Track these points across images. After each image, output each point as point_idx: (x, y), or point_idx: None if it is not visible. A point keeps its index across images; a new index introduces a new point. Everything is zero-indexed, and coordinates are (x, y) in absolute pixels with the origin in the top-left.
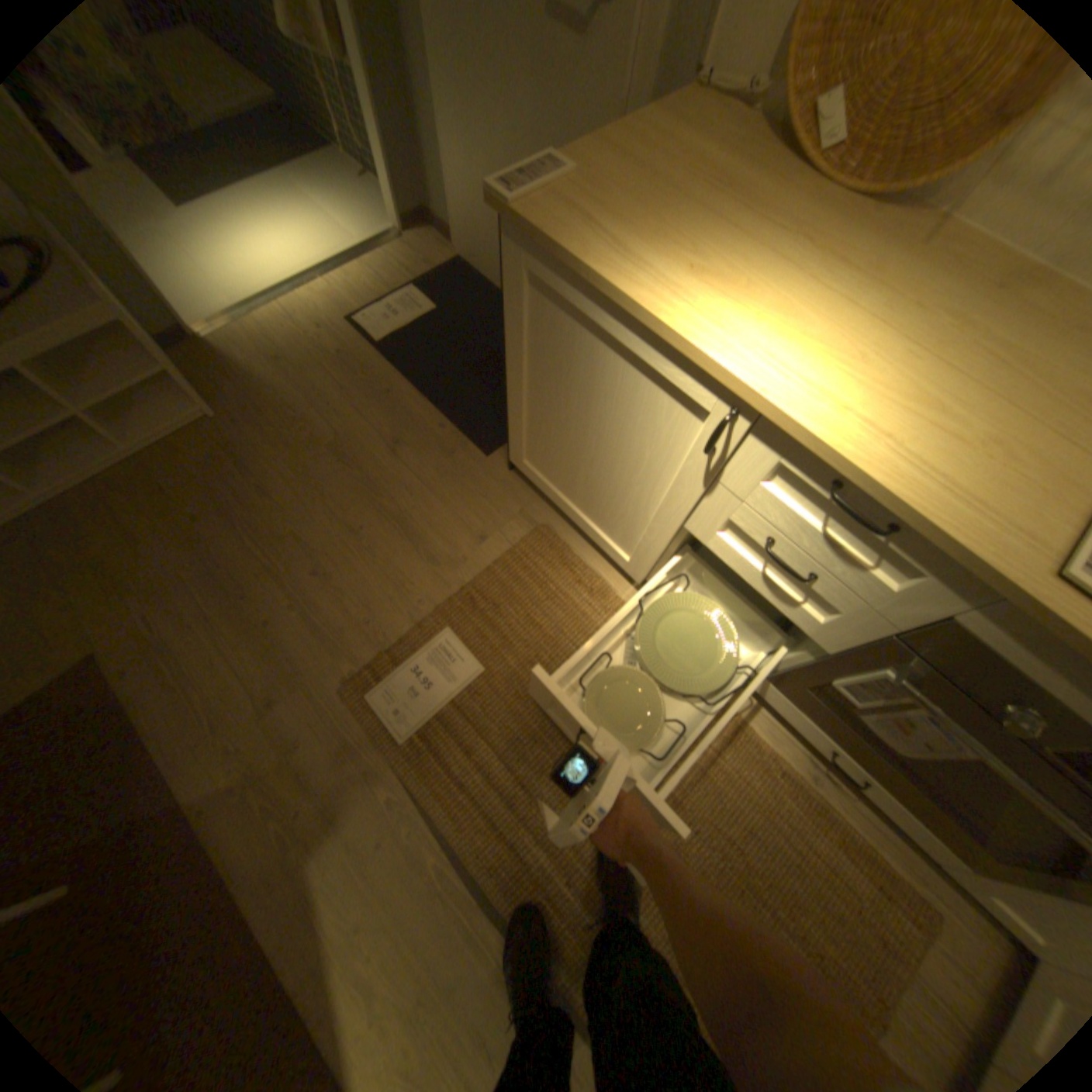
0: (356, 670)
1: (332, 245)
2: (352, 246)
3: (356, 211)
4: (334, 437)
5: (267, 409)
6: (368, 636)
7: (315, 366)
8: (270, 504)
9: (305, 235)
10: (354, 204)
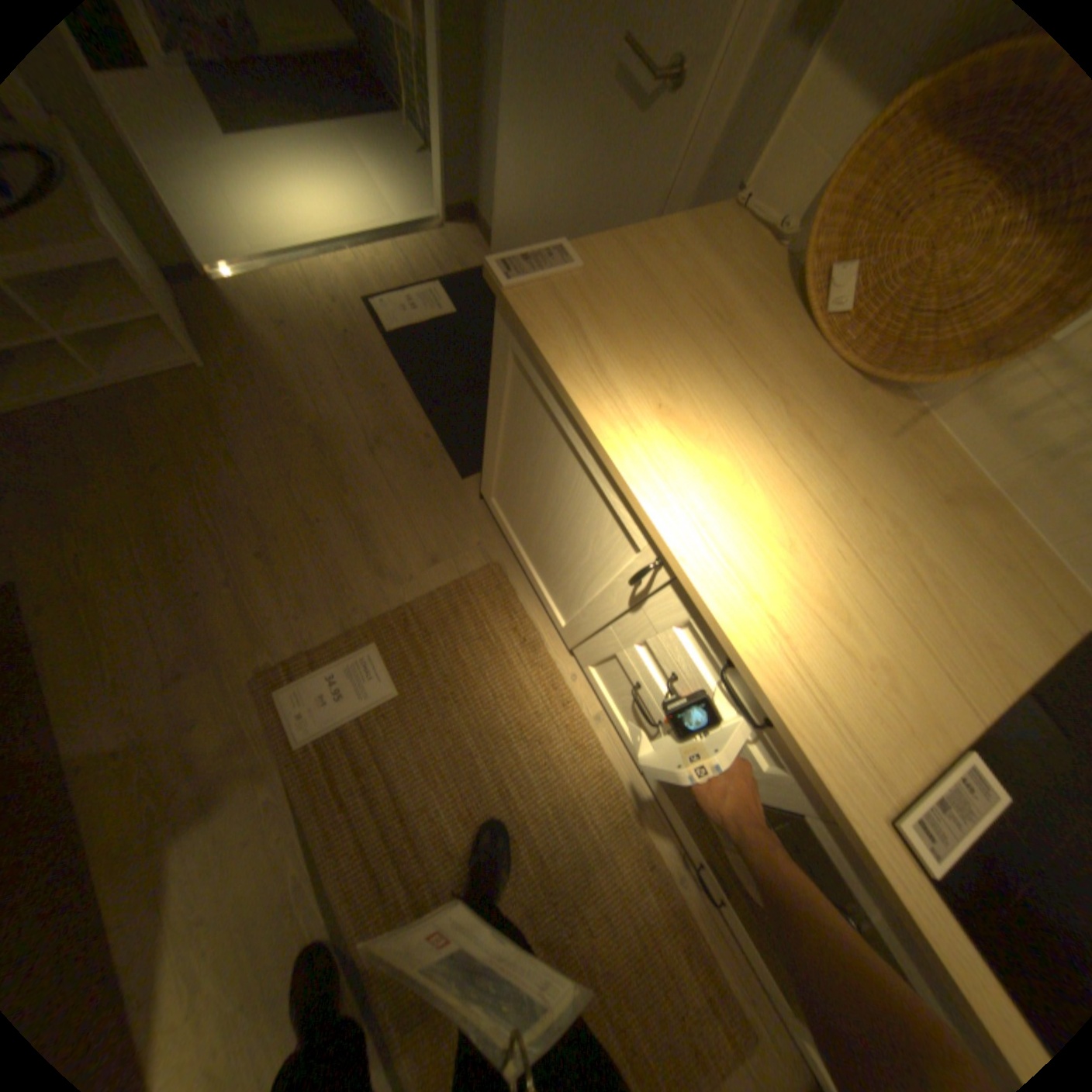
0: (271, 665)
1: (369, 220)
2: (389, 226)
3: (403, 191)
4: (315, 421)
5: (256, 375)
6: (292, 634)
7: (317, 342)
8: (232, 475)
9: (344, 202)
10: (403, 183)
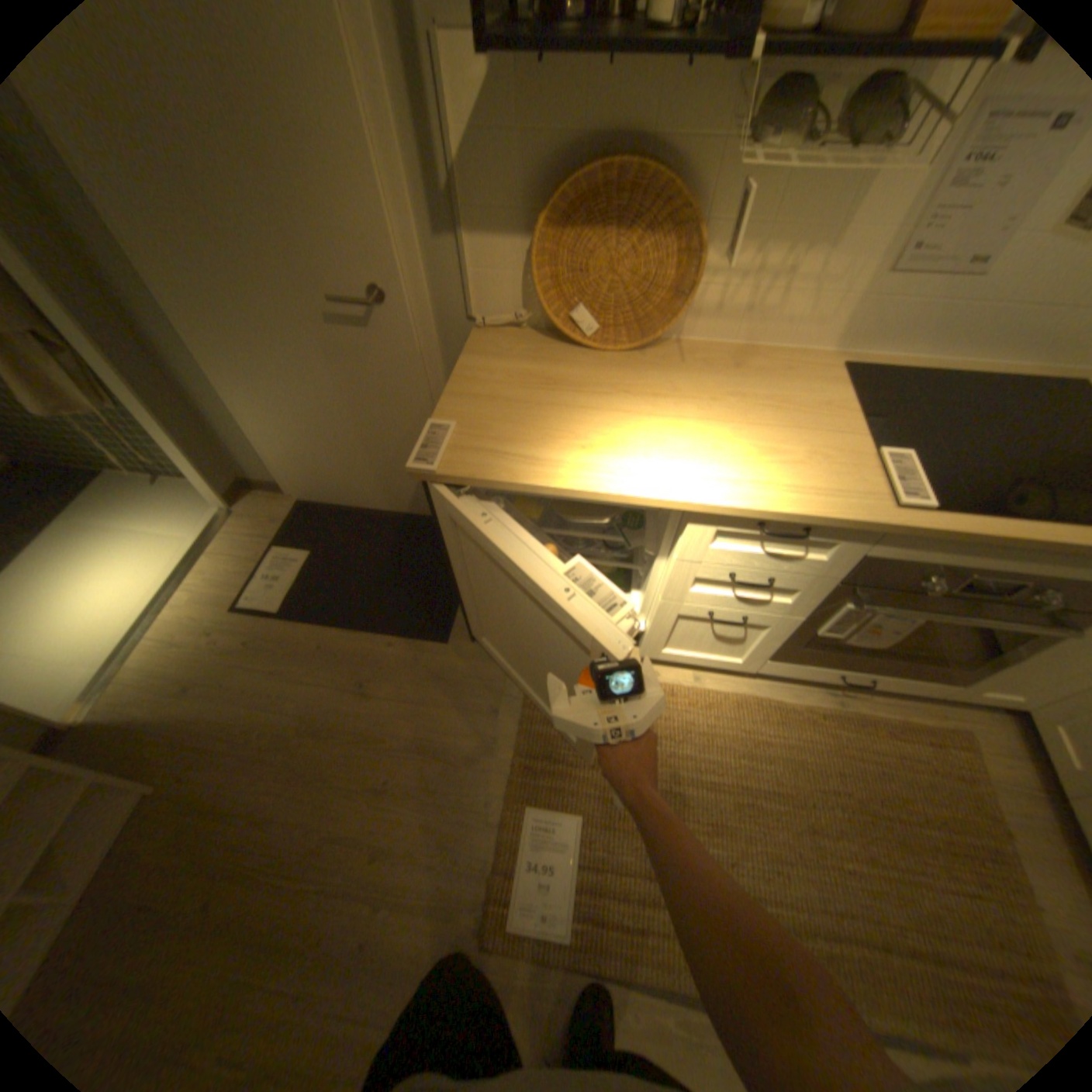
0: (477, 914)
1: (167, 556)
2: (188, 545)
3: (170, 514)
4: (296, 722)
5: (207, 743)
6: (465, 874)
7: (229, 671)
8: (278, 830)
9: (131, 563)
10: (163, 510)
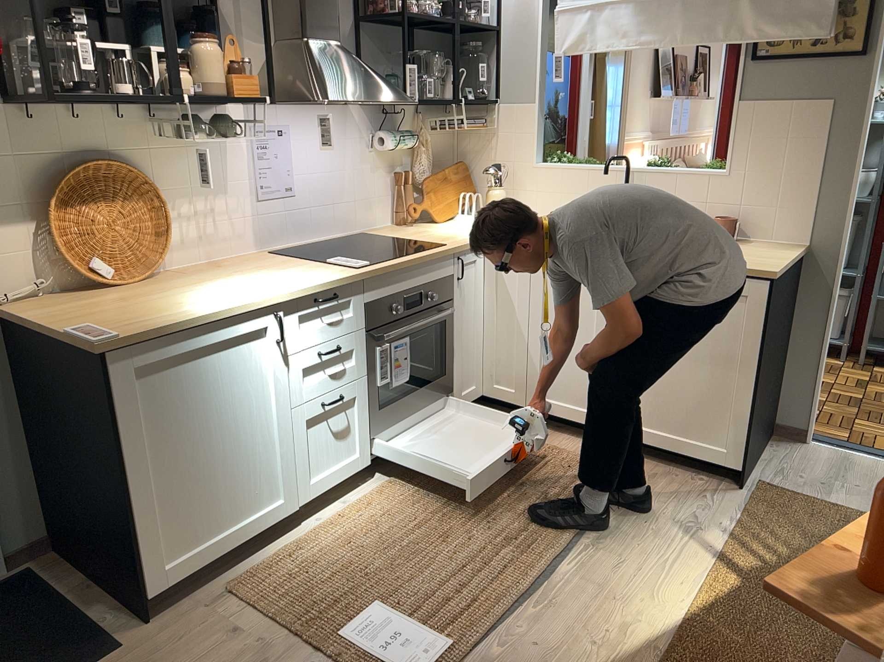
0: None
1: None
2: None
3: None
4: None
5: None
6: None
7: None
8: None
9: None
10: None
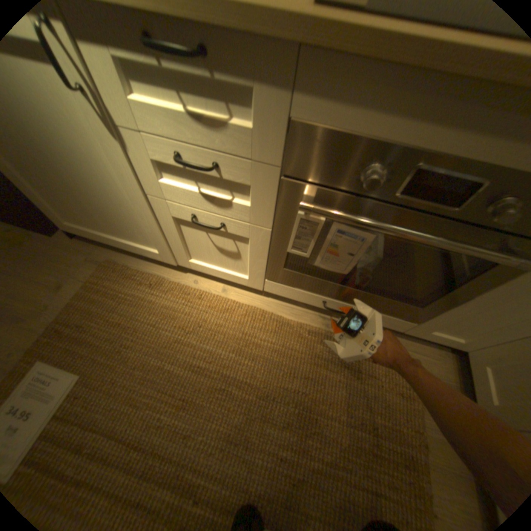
0: None
1: None
2: None
3: None
4: None
5: None
6: None
7: None
8: None
9: None
10: None
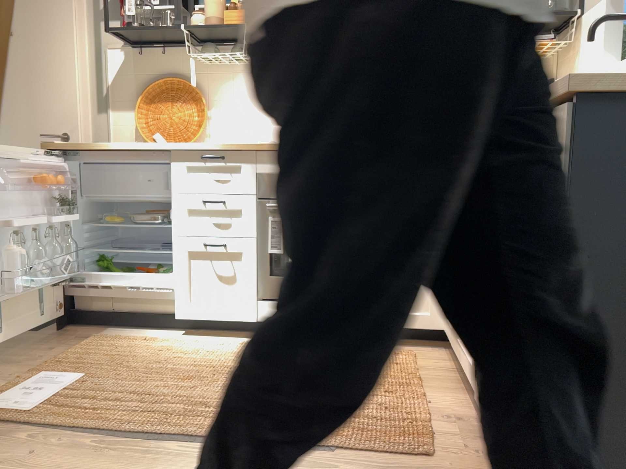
0: None
1: None
2: None
3: None
4: None
5: None
6: None
7: None
8: None
9: None
10: None
